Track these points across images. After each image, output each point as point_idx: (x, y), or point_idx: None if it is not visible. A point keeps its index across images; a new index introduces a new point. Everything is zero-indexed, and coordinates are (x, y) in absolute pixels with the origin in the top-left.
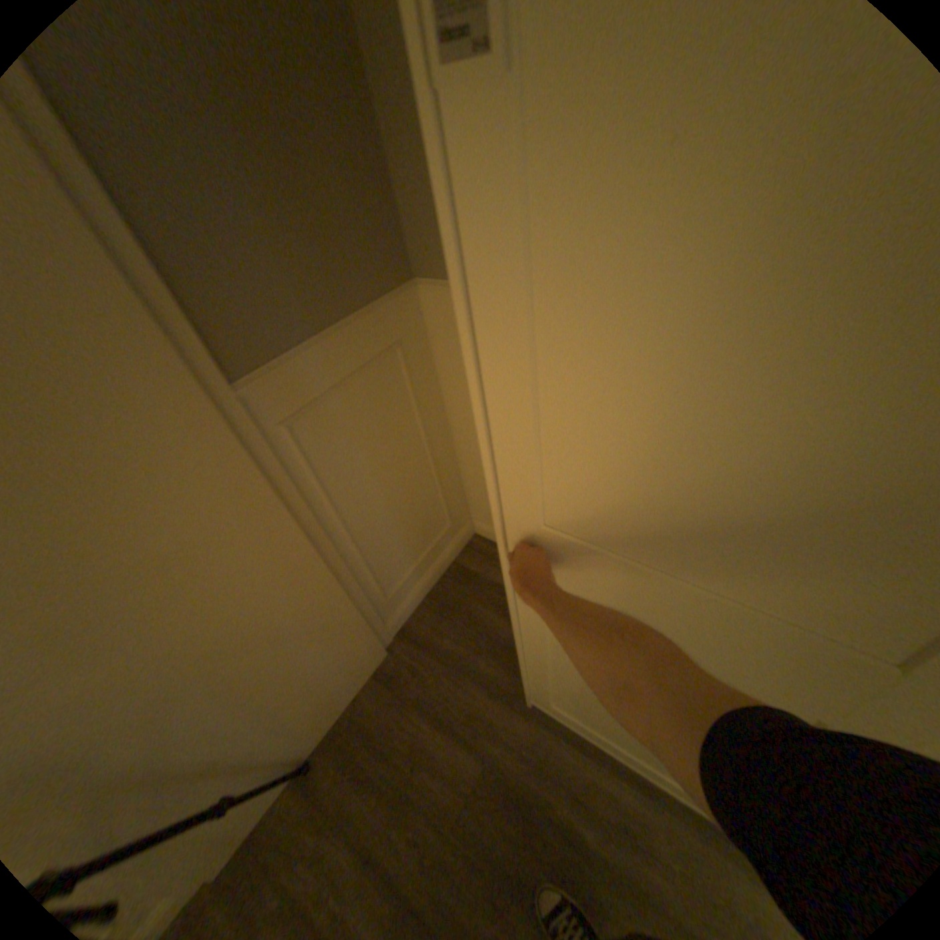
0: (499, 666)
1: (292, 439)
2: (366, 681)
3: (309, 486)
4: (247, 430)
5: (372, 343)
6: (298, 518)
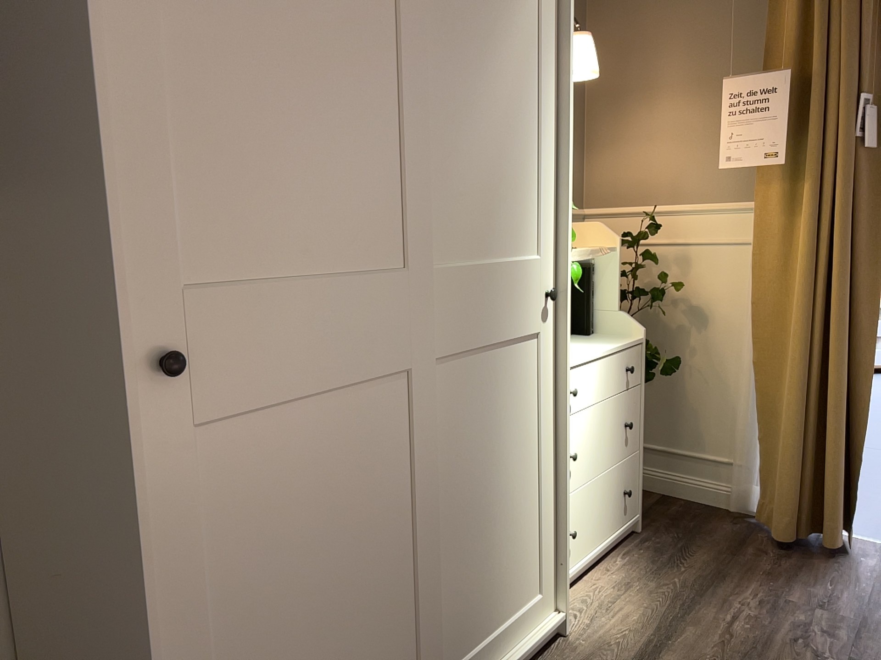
0: None
1: None
2: None
3: None
4: None
5: None
6: None
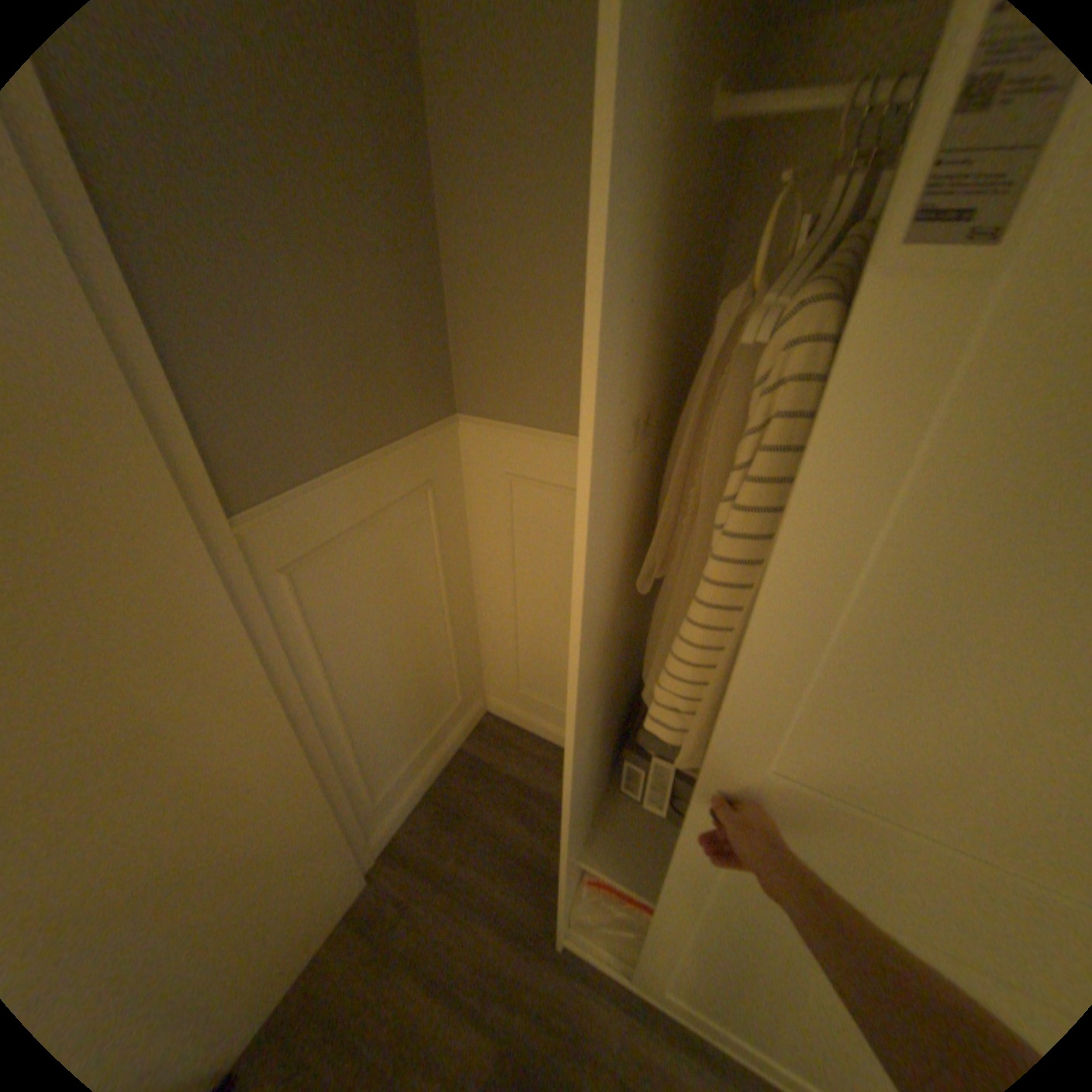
0: (518, 893)
1: (290, 591)
2: (332, 928)
3: (300, 651)
4: (237, 577)
5: (401, 479)
6: (281, 696)
